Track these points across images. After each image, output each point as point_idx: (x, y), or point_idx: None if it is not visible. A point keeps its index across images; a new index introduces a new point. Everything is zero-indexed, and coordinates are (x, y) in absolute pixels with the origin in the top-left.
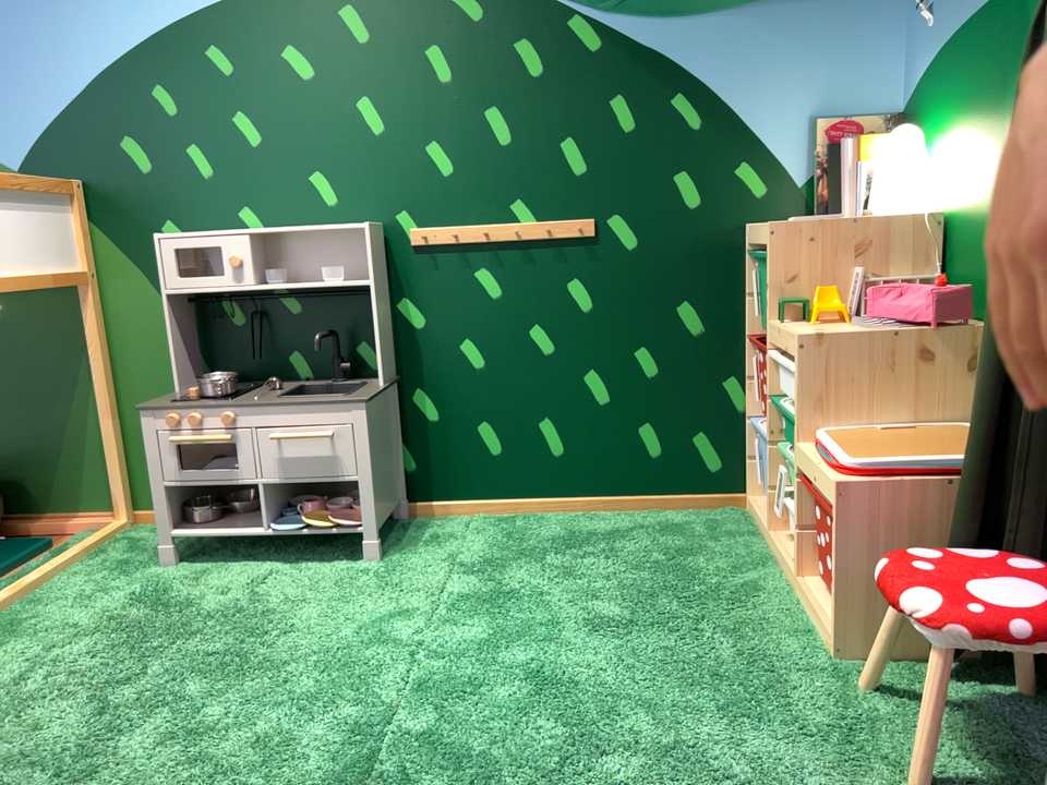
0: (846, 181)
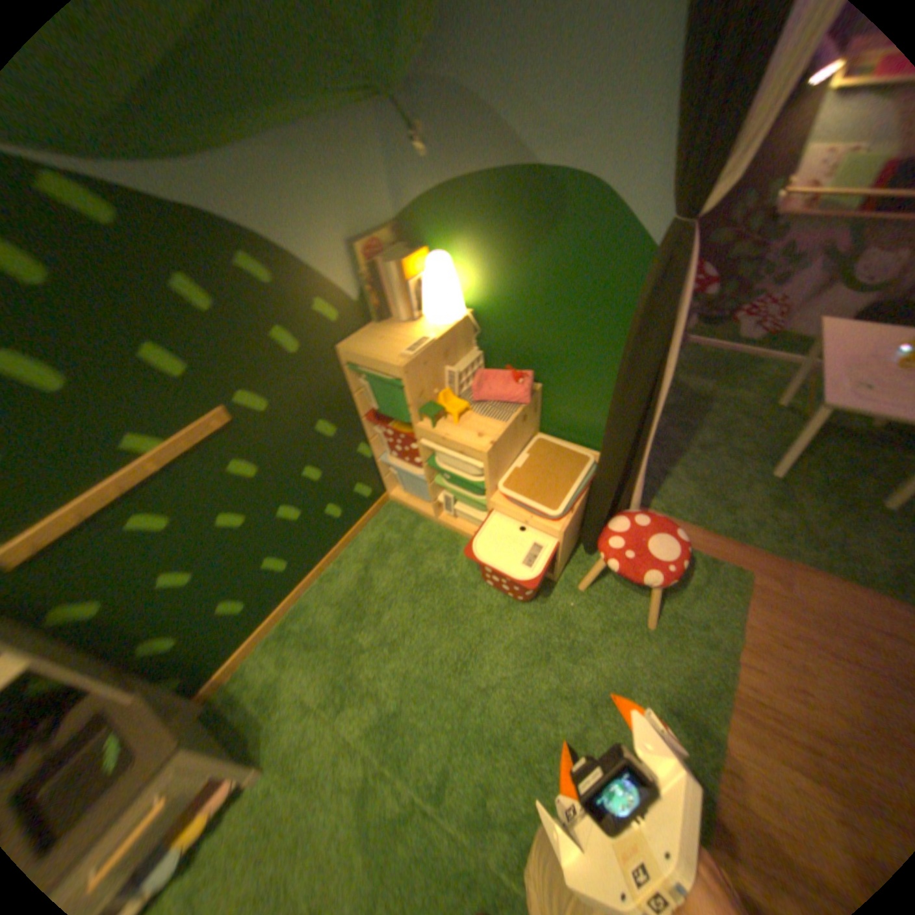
0: (399, 295)
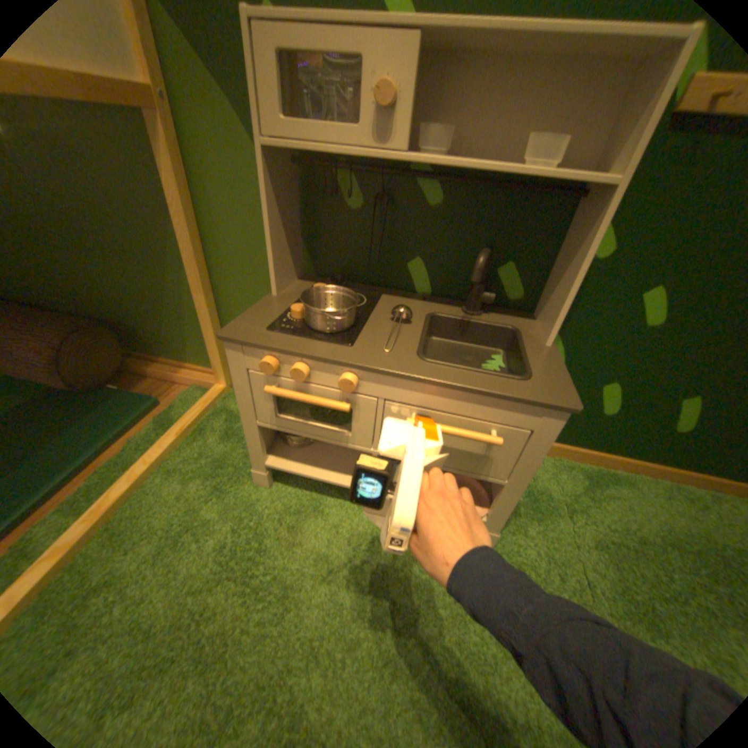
0: None
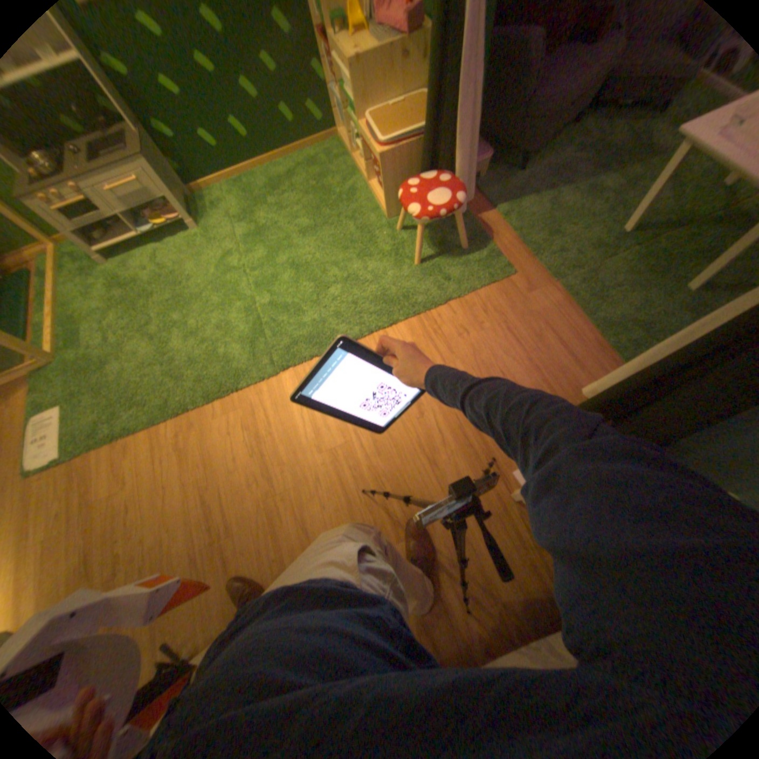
0: None
